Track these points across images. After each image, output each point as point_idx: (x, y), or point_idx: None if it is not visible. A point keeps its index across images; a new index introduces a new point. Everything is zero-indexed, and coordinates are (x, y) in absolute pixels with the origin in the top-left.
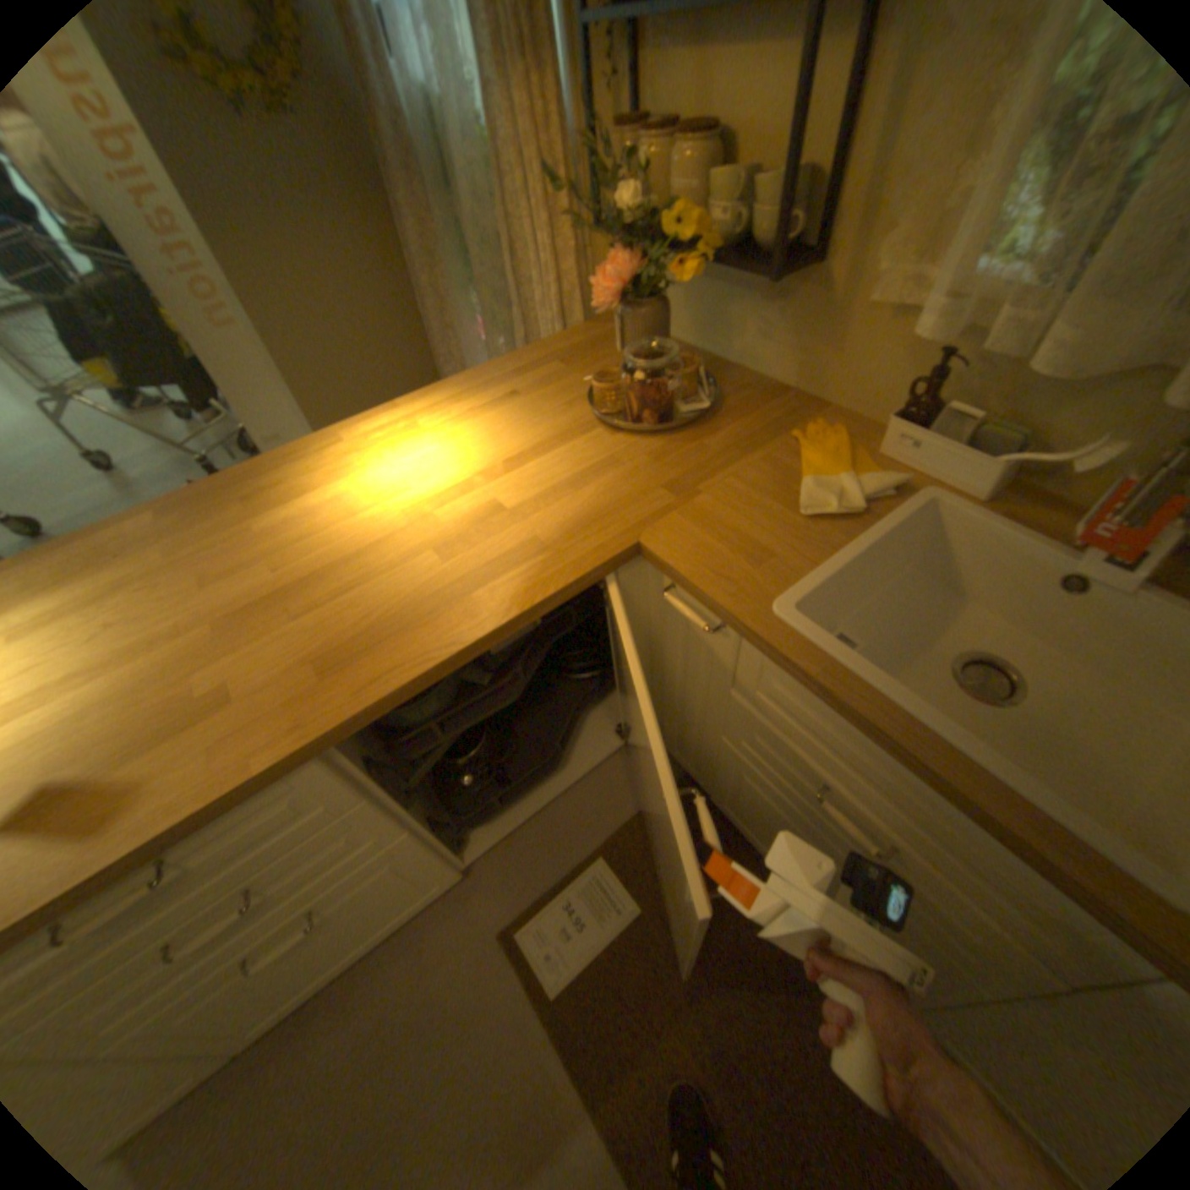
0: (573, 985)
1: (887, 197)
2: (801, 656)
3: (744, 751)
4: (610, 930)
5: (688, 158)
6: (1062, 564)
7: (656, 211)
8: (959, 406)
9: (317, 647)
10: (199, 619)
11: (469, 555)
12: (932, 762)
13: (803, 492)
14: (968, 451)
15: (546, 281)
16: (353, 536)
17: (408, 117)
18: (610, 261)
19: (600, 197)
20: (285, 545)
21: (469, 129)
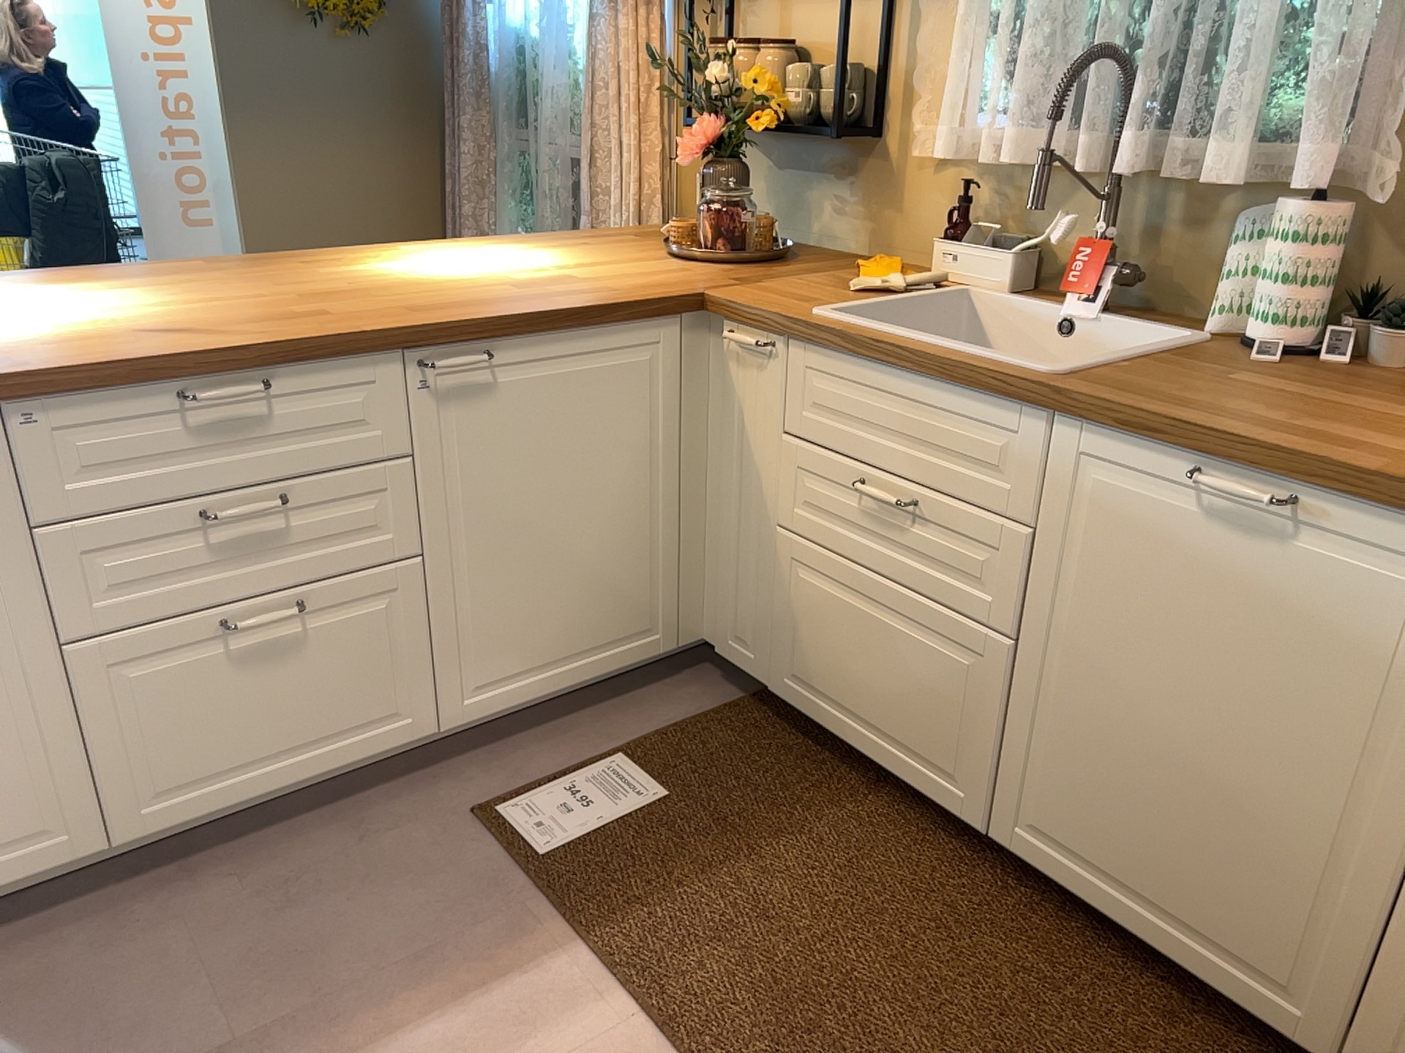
0: (572, 844)
1: (914, 90)
2: (829, 326)
3: (797, 520)
4: (627, 805)
5: (768, 64)
6: (1051, 316)
7: (739, 92)
8: (979, 226)
9: (410, 305)
10: (289, 294)
11: (546, 288)
12: (912, 351)
13: (855, 284)
14: (985, 253)
15: (626, 187)
16: (431, 278)
17: (496, 56)
18: (697, 129)
19: (693, 89)
20: (362, 278)
21: (565, 63)
